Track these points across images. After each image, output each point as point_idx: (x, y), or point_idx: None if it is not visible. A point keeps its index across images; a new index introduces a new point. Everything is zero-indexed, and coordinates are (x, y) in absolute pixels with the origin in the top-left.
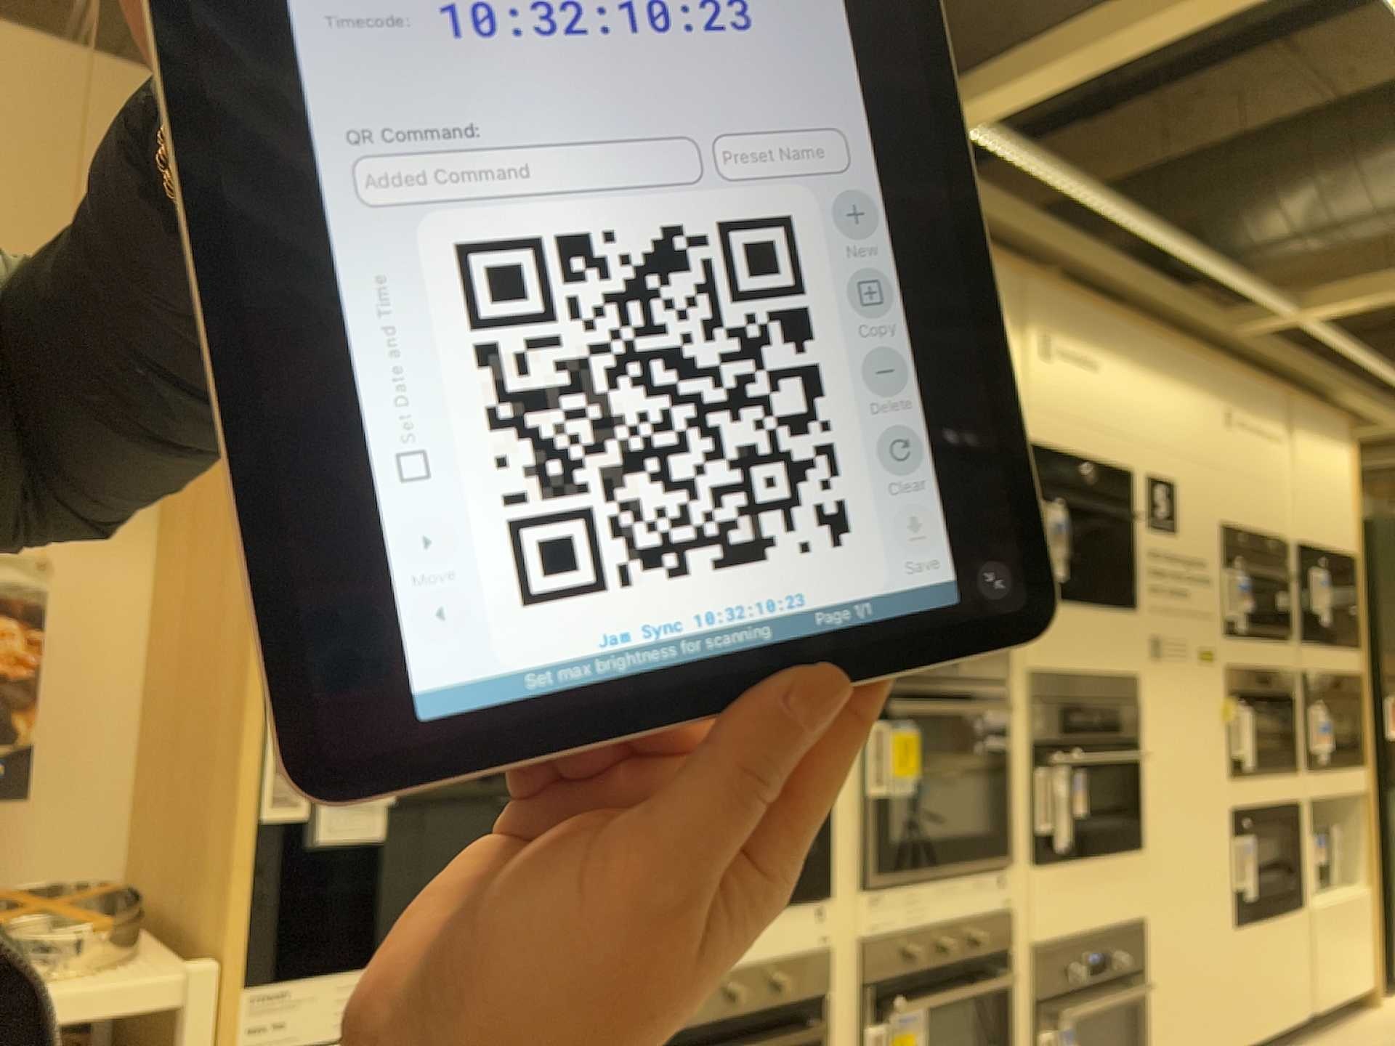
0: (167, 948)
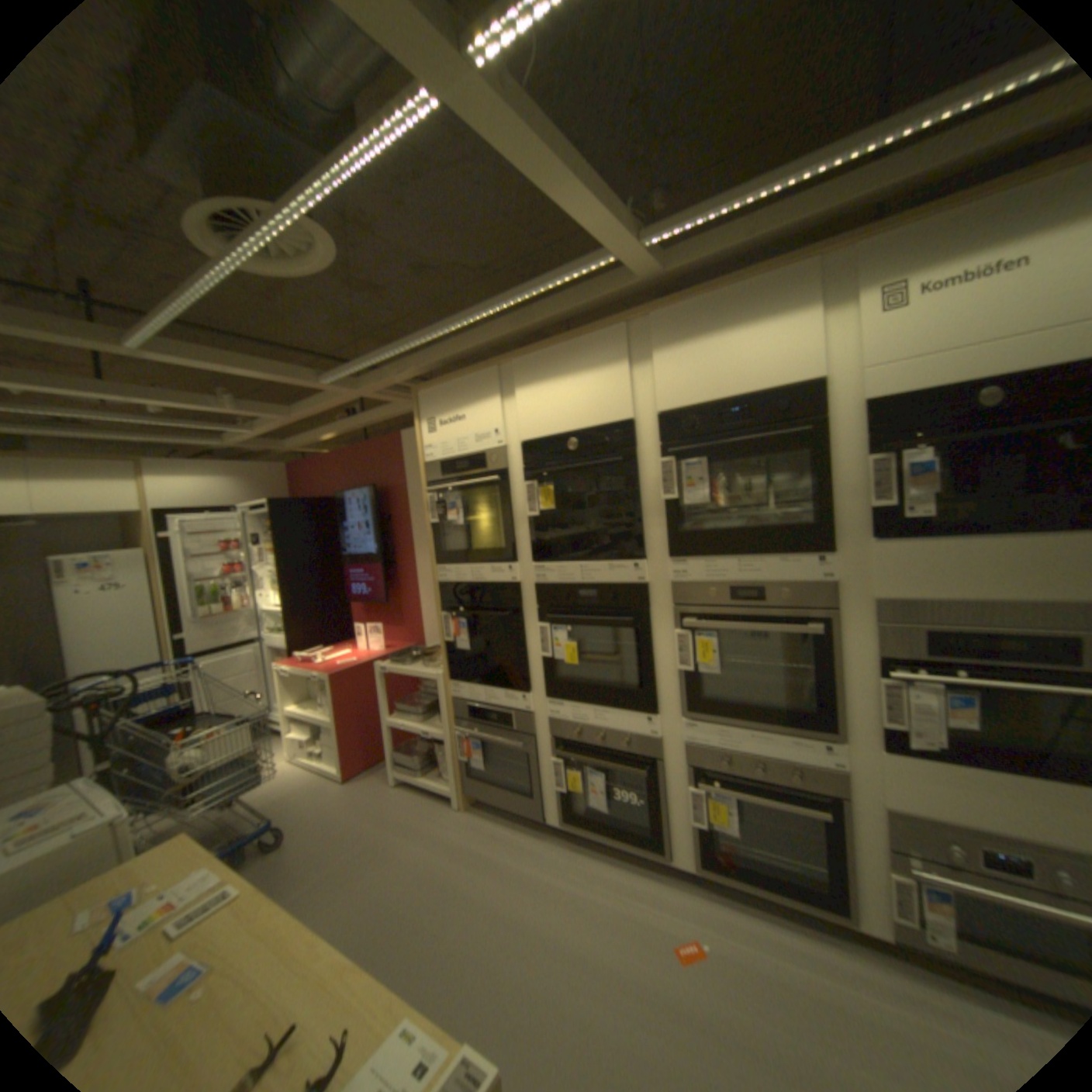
0: (437, 672)
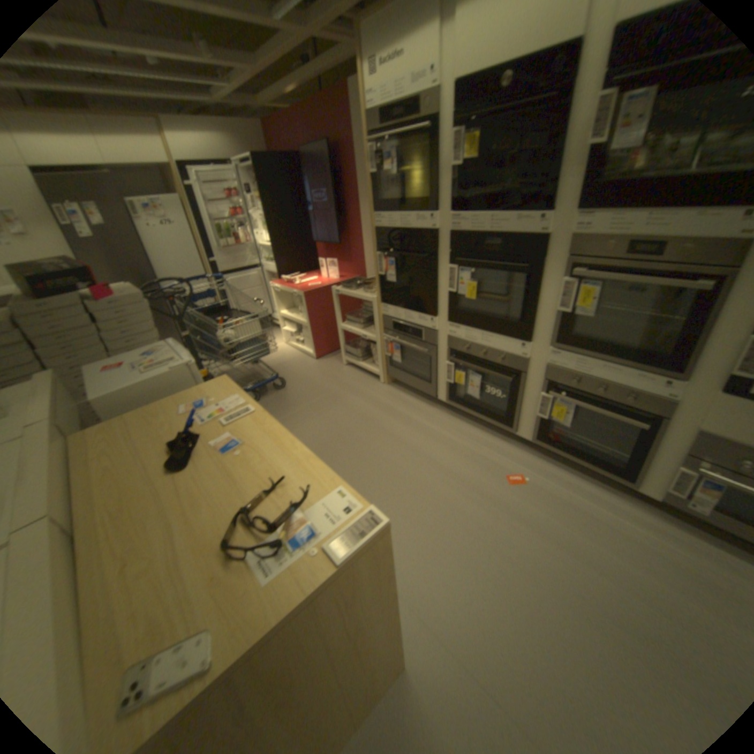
0: (373, 297)
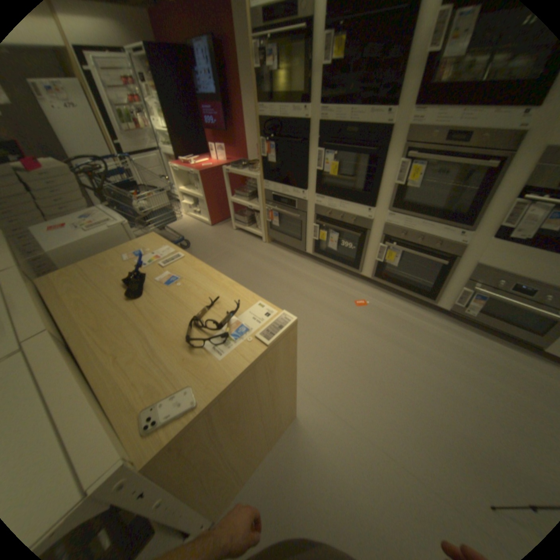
0: (257, 175)
